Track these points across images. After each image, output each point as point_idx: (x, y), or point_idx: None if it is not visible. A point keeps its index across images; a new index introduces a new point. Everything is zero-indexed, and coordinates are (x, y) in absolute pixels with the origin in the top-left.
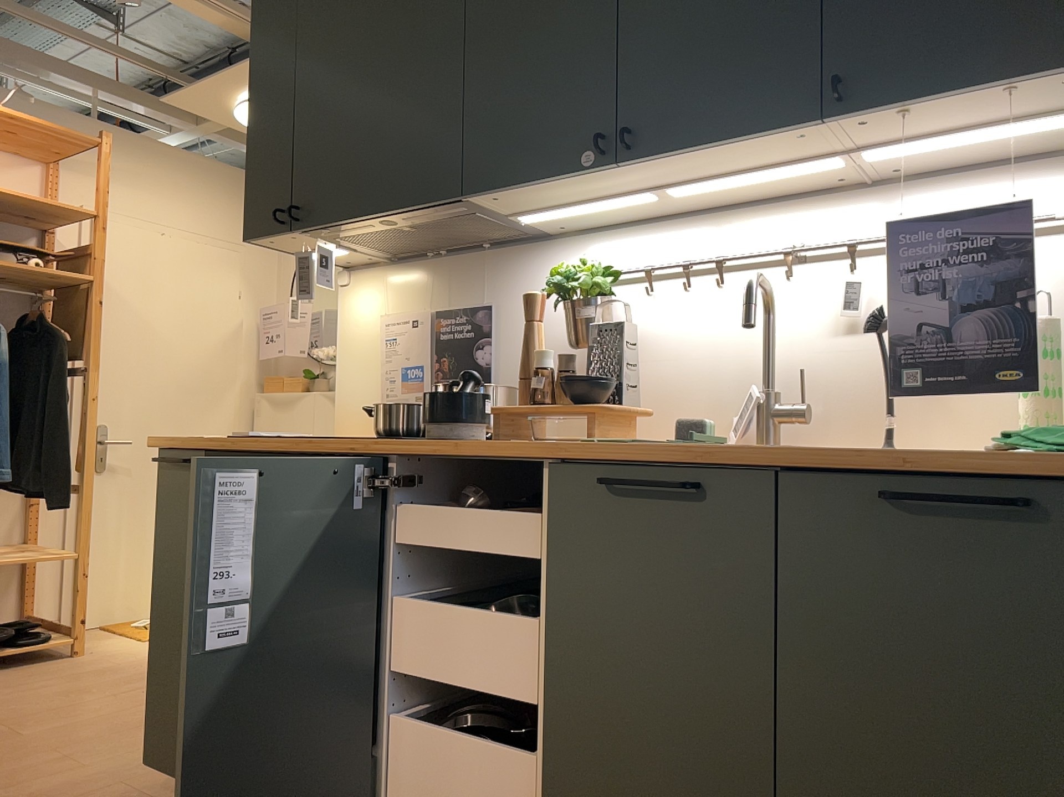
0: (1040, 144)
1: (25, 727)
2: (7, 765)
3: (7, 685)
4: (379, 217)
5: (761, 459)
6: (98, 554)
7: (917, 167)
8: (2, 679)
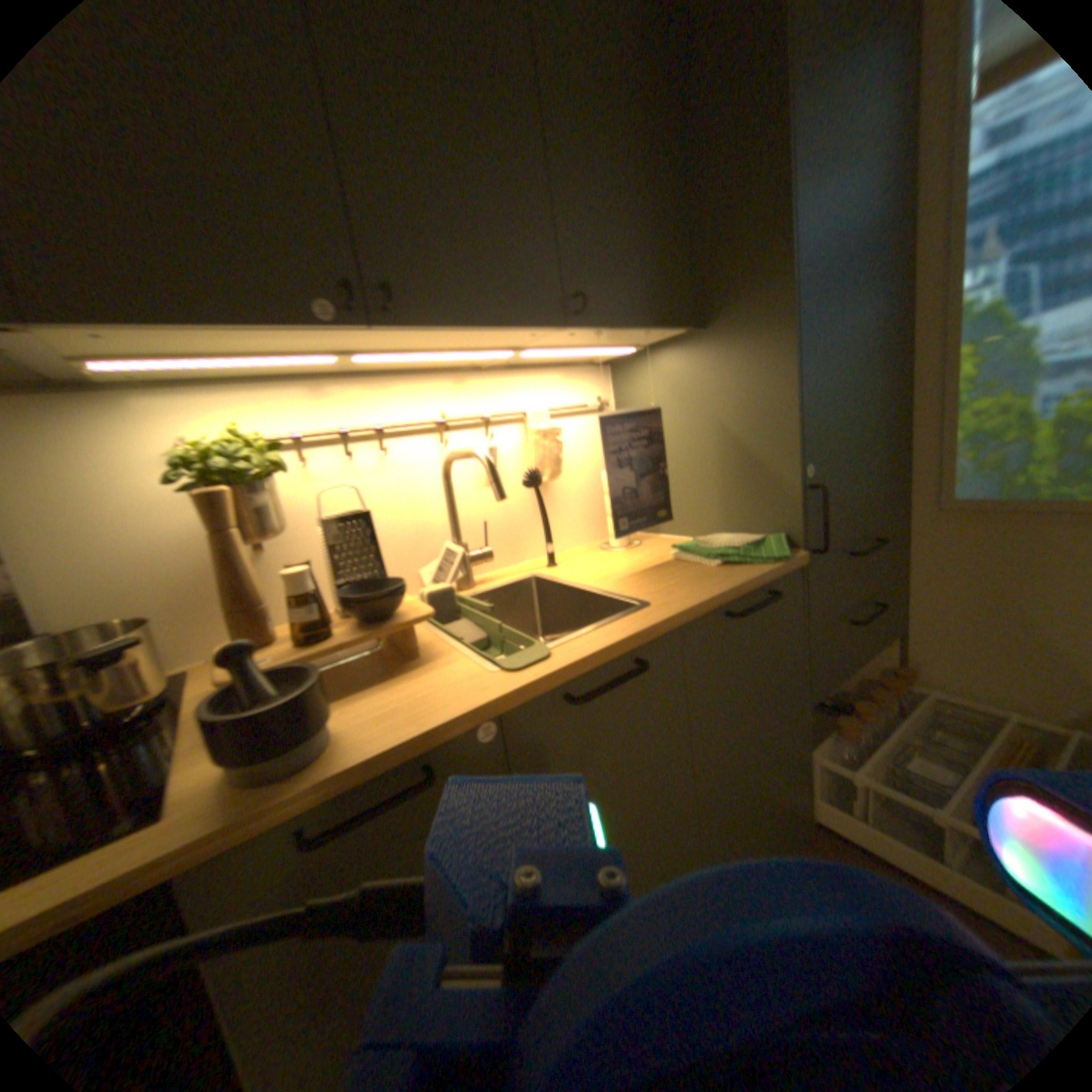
0: (575, 355)
1: None
2: None
3: None
4: None
5: (672, 621)
6: None
7: (516, 359)
8: None
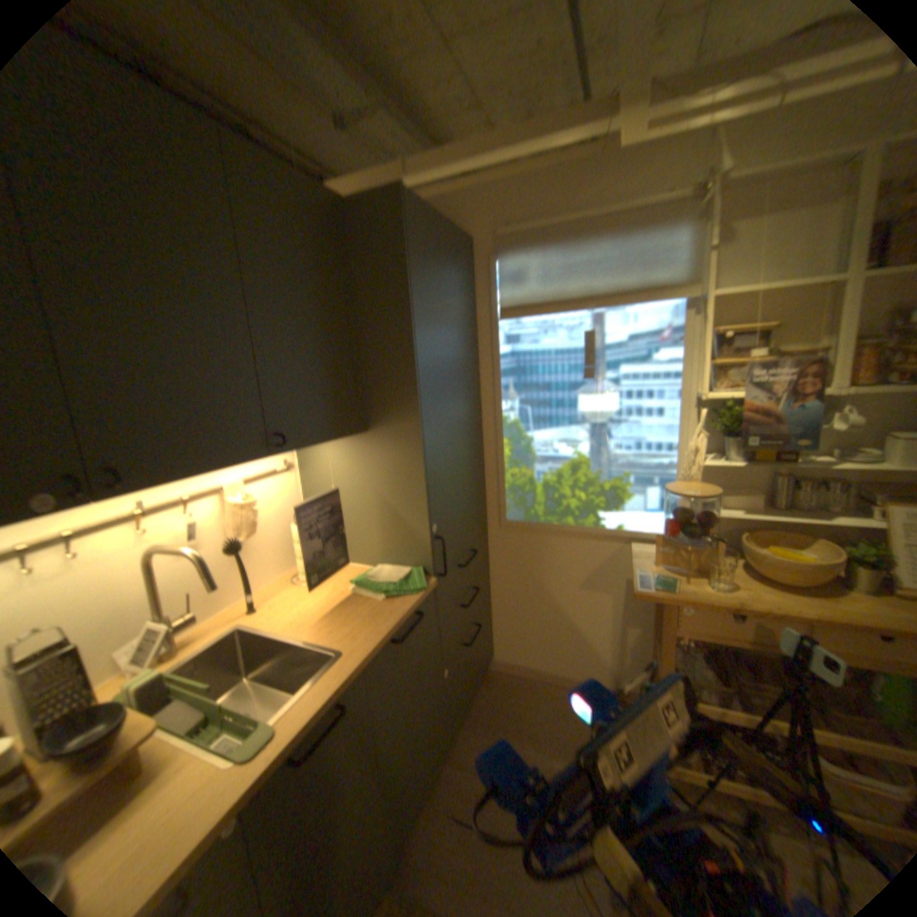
0: None
1: None
2: None
3: None
4: None
5: (362, 668)
6: None
7: None
8: None
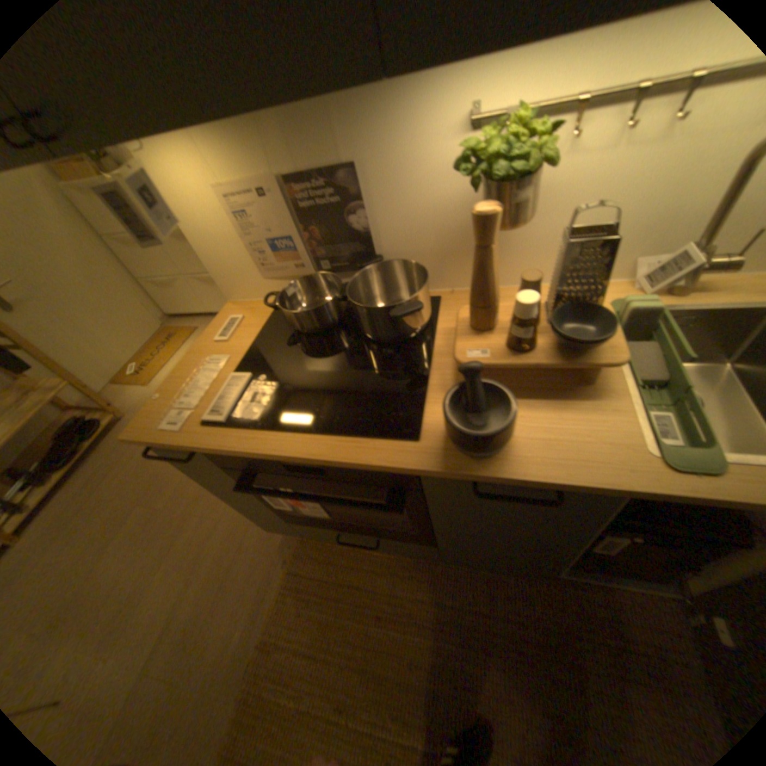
0: None
1: (155, 502)
2: (177, 540)
3: (108, 466)
4: (201, 119)
5: None
6: (67, 354)
7: None
8: (100, 462)
